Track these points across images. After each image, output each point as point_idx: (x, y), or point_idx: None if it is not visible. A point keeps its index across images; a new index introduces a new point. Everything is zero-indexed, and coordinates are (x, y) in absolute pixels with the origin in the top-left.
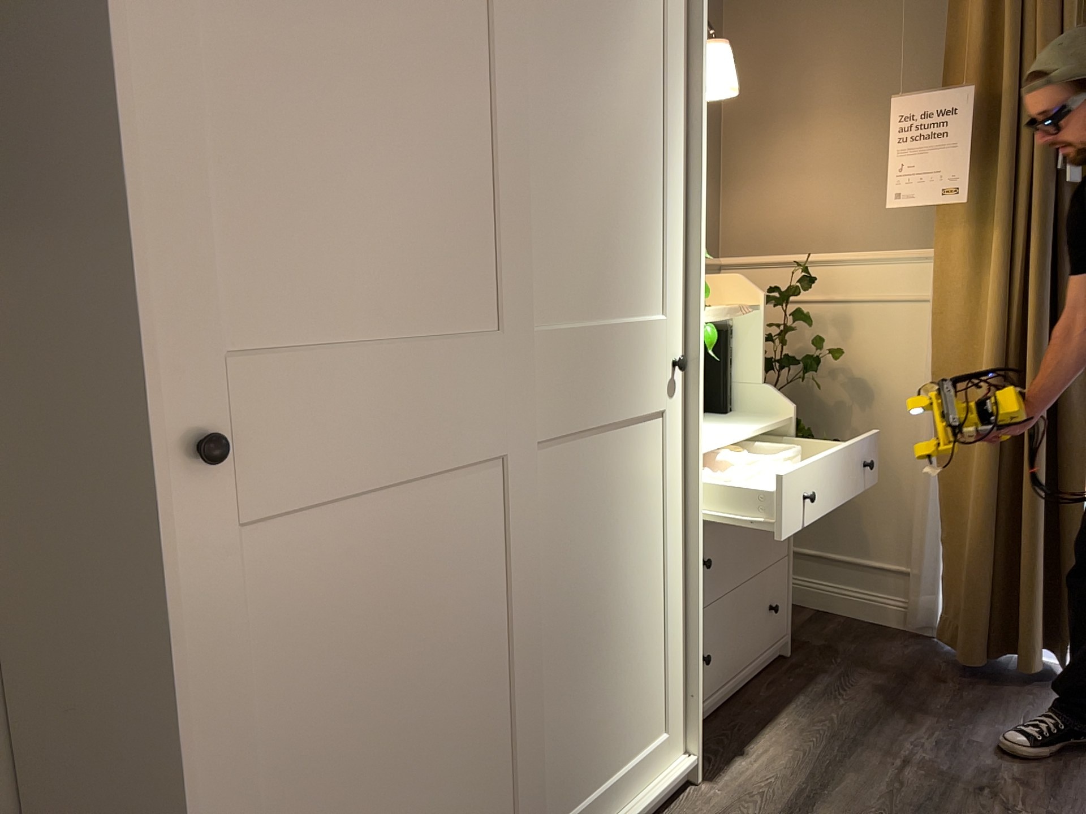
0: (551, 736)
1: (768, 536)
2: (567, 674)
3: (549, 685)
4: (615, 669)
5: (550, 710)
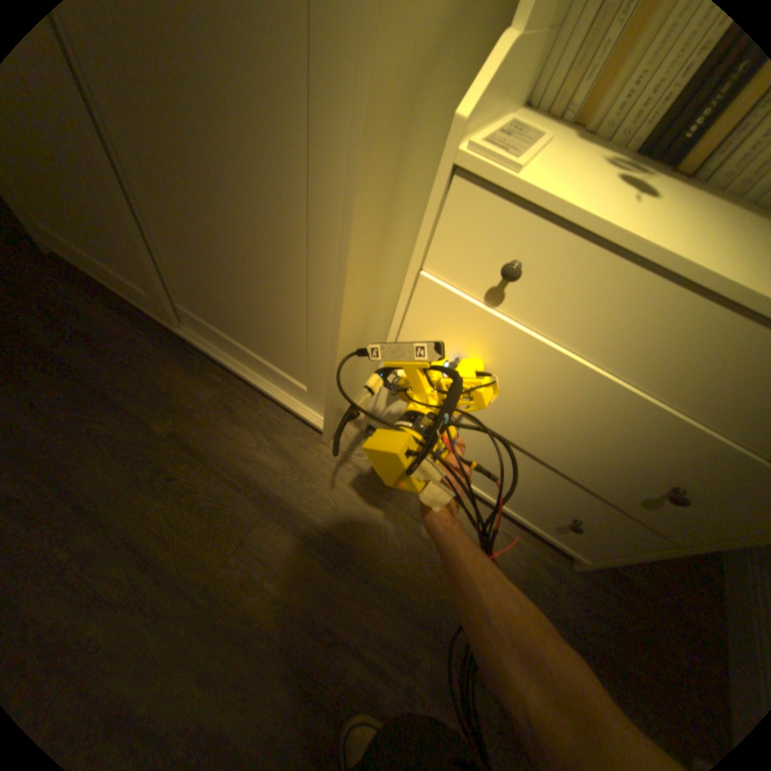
0: (170, 256)
1: (648, 480)
2: (173, 225)
3: (155, 214)
4: (235, 281)
5: (163, 236)
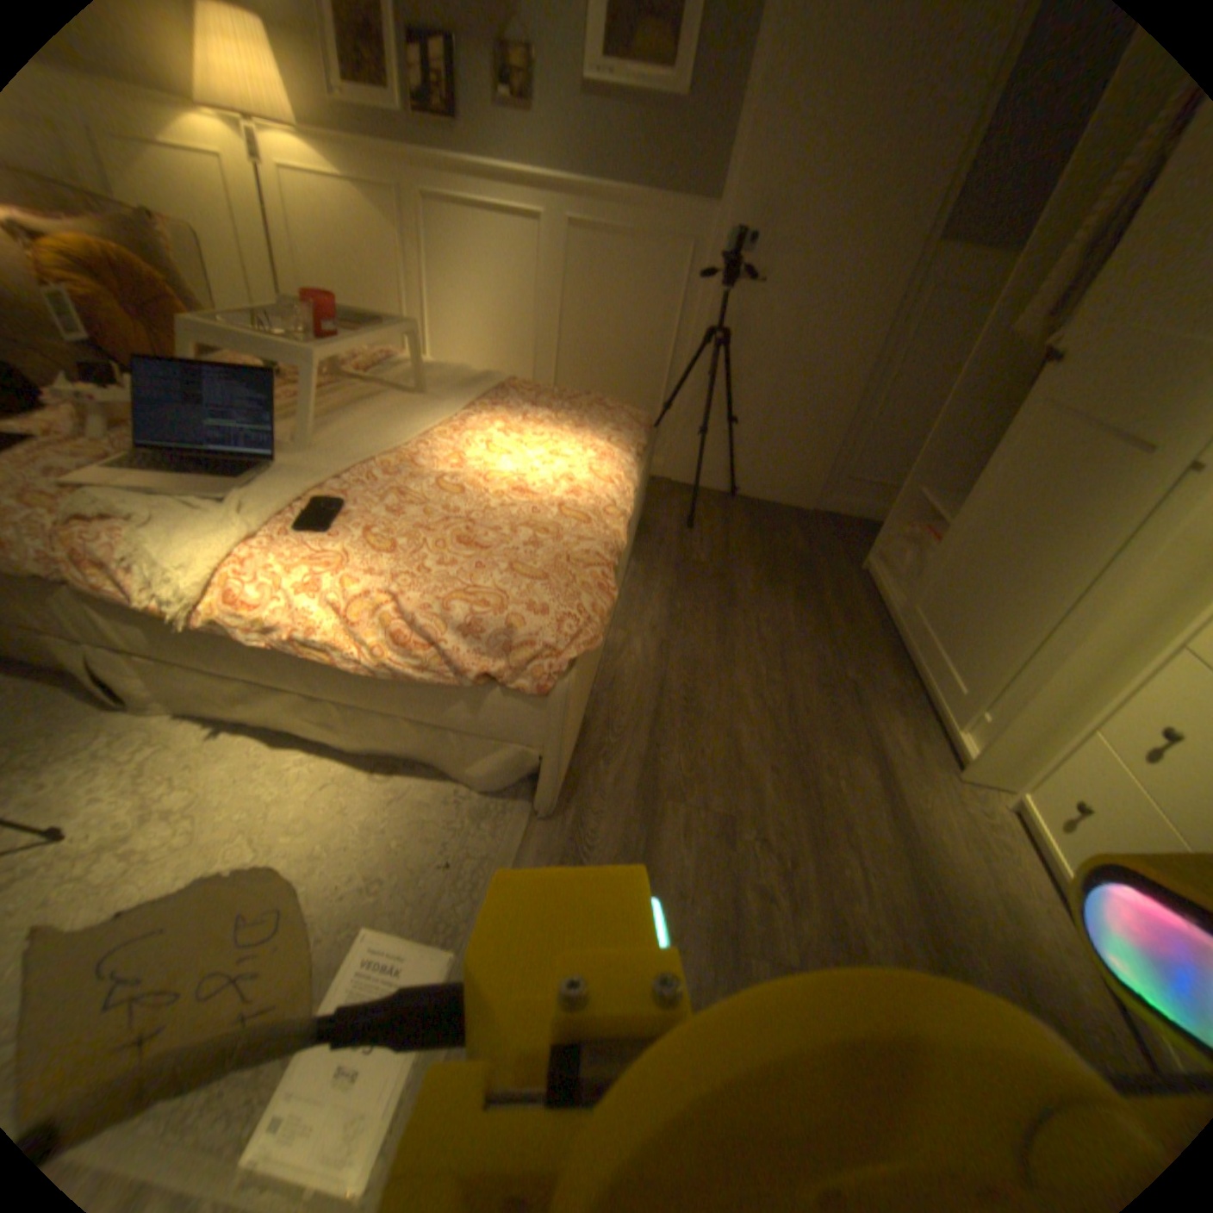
0: (970, 590)
1: None
2: (995, 572)
3: (988, 563)
4: (1009, 615)
5: (979, 577)
